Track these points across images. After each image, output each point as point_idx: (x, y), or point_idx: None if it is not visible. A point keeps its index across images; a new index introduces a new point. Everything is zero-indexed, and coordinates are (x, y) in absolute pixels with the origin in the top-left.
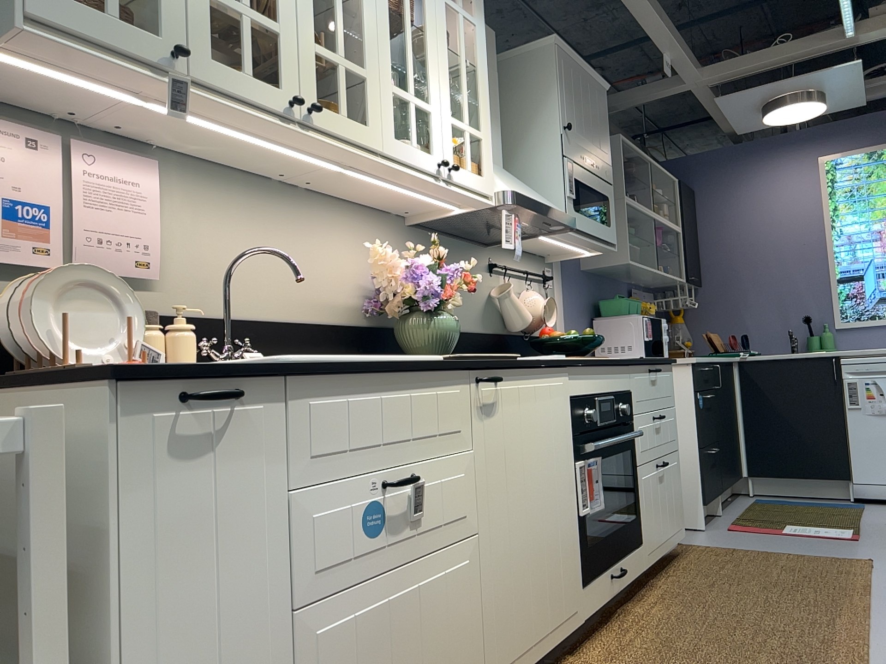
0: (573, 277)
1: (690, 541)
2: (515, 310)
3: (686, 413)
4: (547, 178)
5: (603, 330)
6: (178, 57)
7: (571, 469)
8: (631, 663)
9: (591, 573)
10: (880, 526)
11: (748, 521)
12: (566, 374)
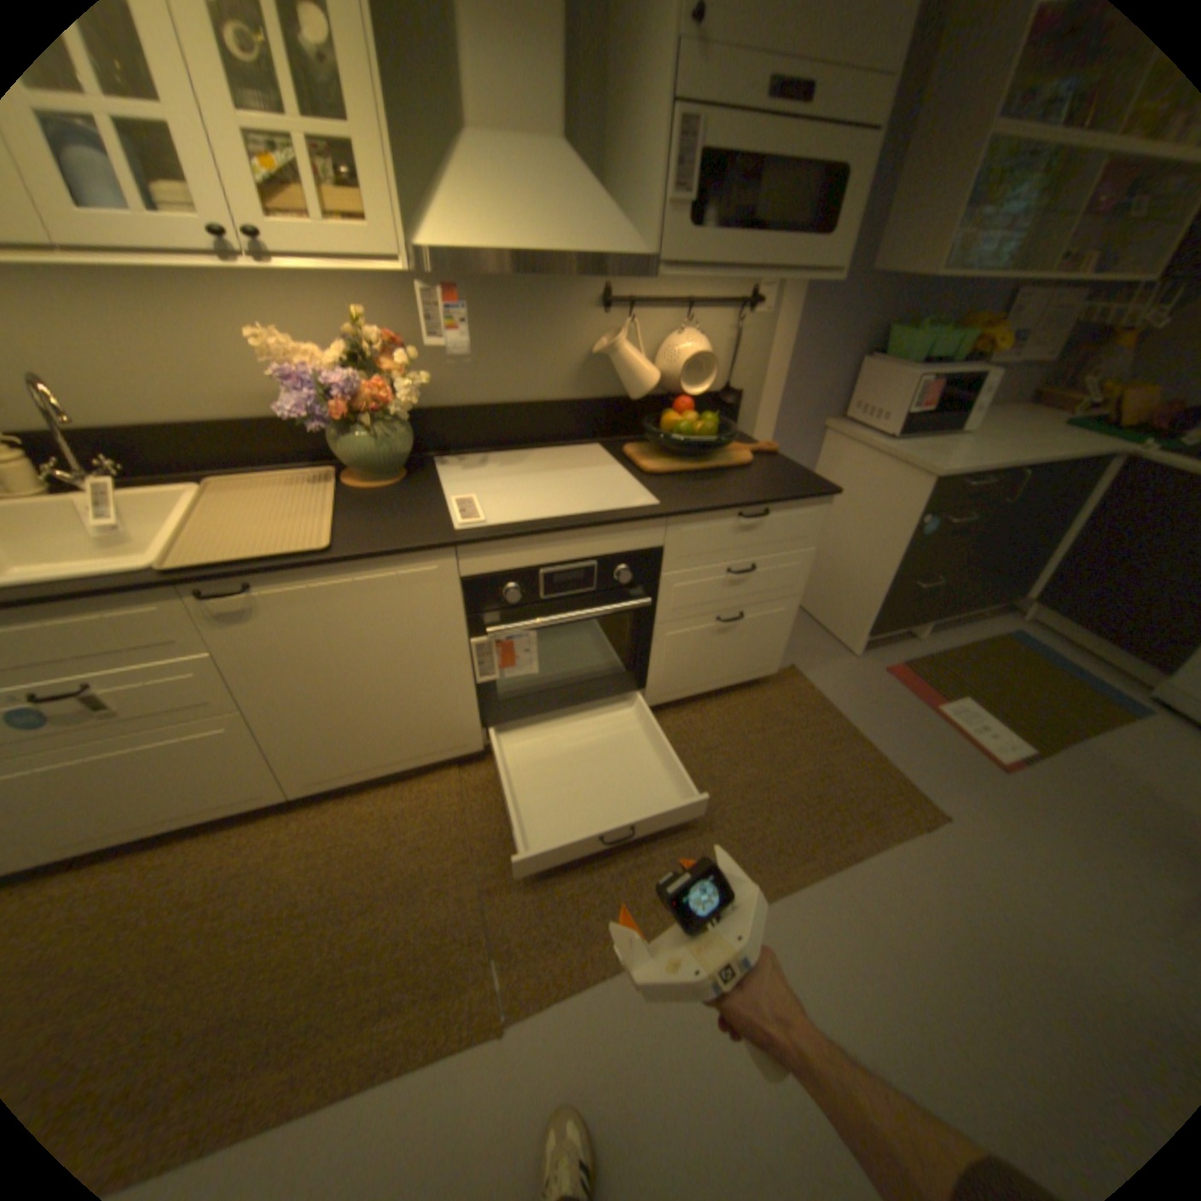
0: (838, 287)
1: (810, 668)
2: (624, 372)
3: (899, 534)
4: (651, 149)
5: (870, 374)
6: None
7: (456, 646)
8: (484, 806)
9: (502, 719)
10: (1089, 769)
11: (932, 668)
12: (443, 556)
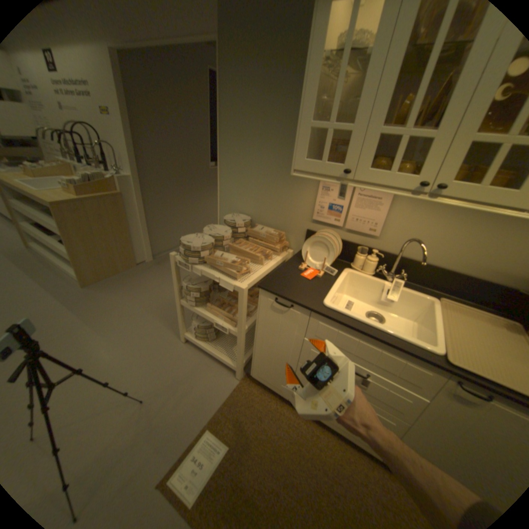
0: None
1: None
2: None
3: None
4: None
5: None
6: (349, 172)
7: None
8: None
9: None
10: None
11: None
12: None
